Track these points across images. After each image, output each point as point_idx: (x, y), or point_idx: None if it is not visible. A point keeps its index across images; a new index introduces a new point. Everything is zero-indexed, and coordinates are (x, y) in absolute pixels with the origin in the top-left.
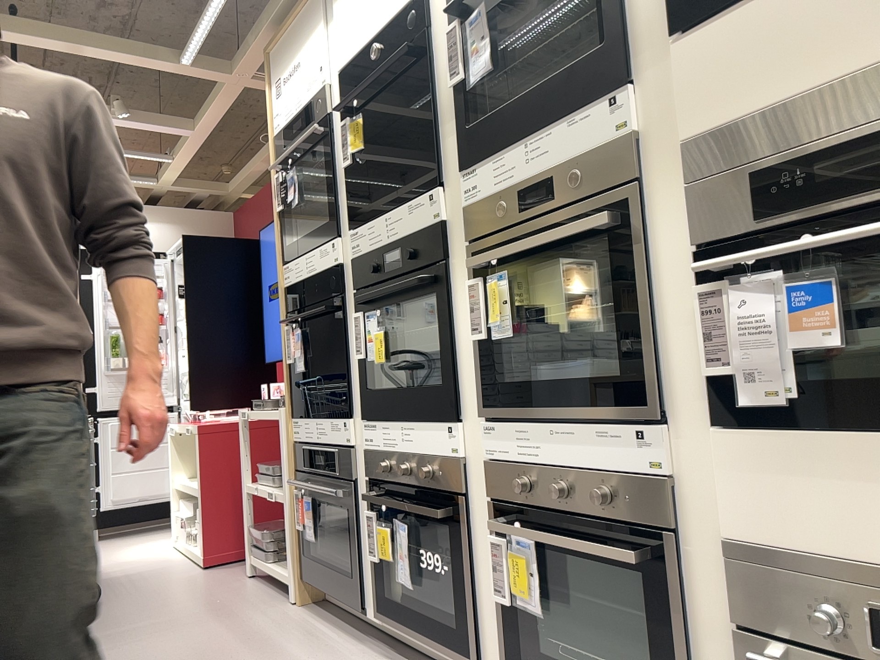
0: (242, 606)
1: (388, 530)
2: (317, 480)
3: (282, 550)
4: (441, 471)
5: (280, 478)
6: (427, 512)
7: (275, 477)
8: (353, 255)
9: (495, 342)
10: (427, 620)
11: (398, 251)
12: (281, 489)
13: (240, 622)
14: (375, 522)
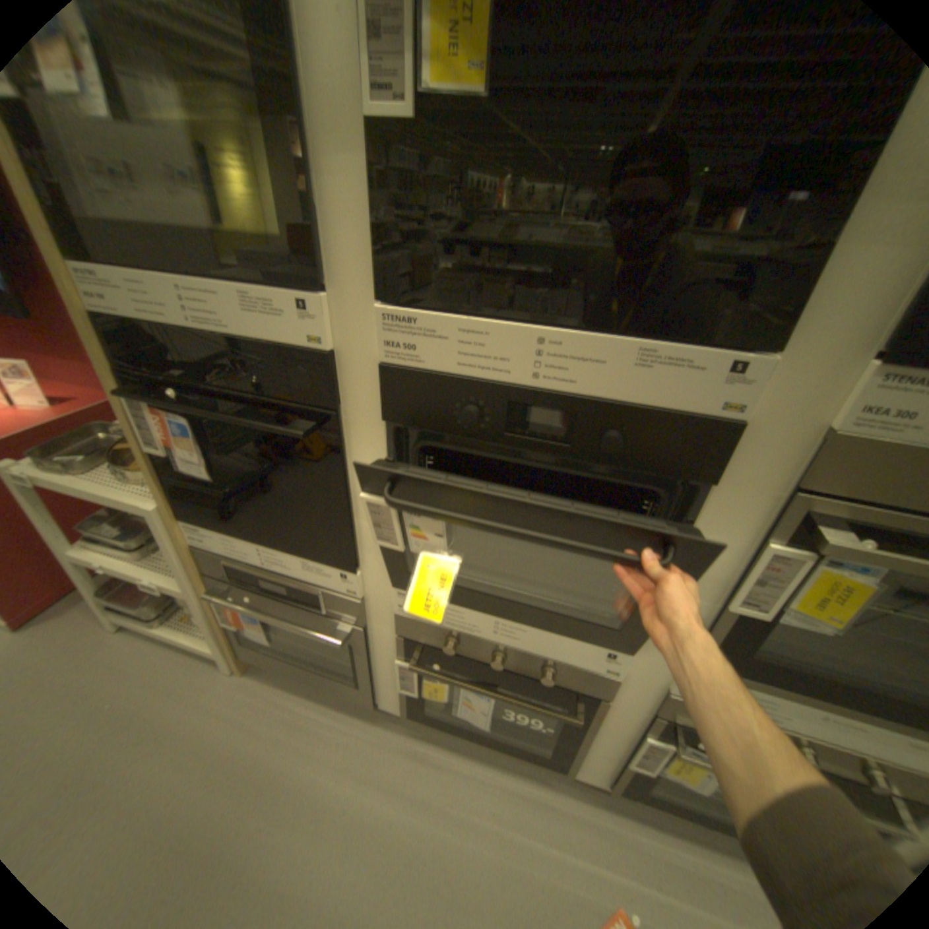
0: (159, 708)
1: (445, 686)
2: (266, 598)
3: (168, 610)
4: (577, 679)
5: (142, 550)
6: (561, 719)
7: (134, 553)
8: (391, 358)
9: (783, 625)
10: (497, 741)
11: (565, 414)
12: (156, 569)
13: (185, 744)
14: (417, 672)
